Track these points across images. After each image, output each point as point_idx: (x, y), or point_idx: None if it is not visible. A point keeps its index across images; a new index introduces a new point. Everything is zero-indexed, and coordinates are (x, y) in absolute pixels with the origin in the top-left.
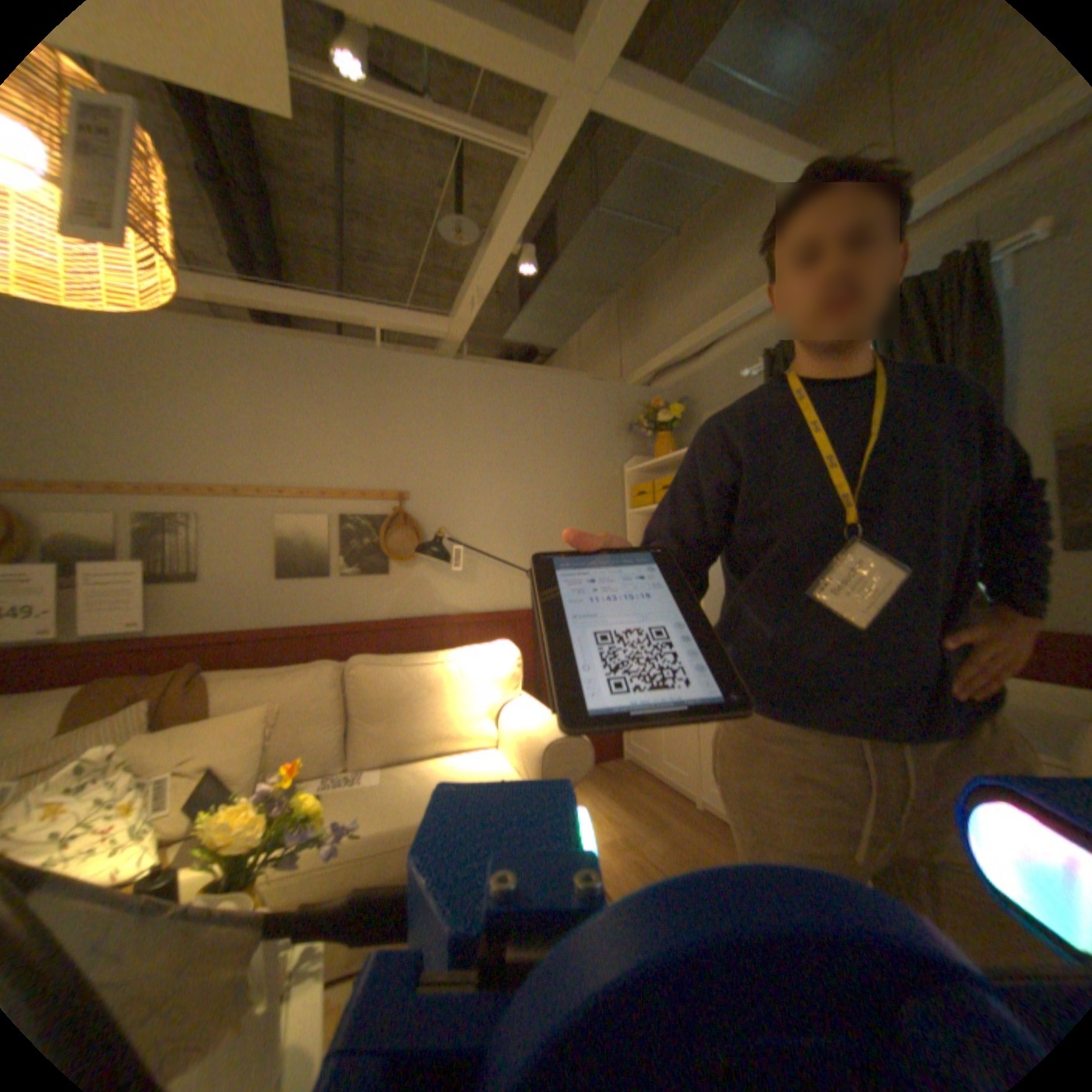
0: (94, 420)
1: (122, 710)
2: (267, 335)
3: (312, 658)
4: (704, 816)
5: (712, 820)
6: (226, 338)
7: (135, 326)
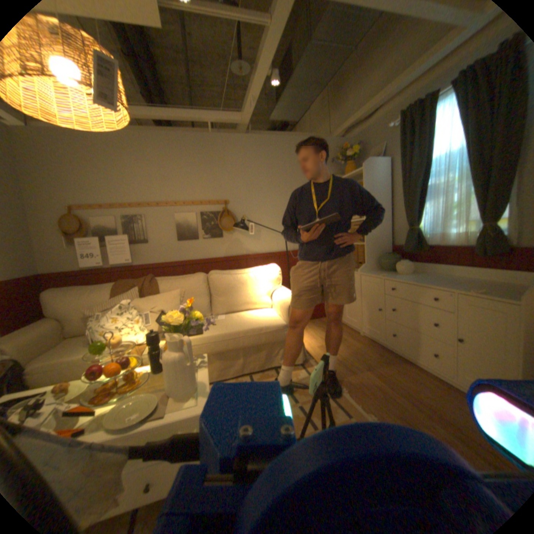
0: (100, 178)
1: (129, 290)
2: (161, 131)
3: (194, 273)
4: (363, 338)
5: (366, 339)
6: (145, 135)
7: (109, 134)
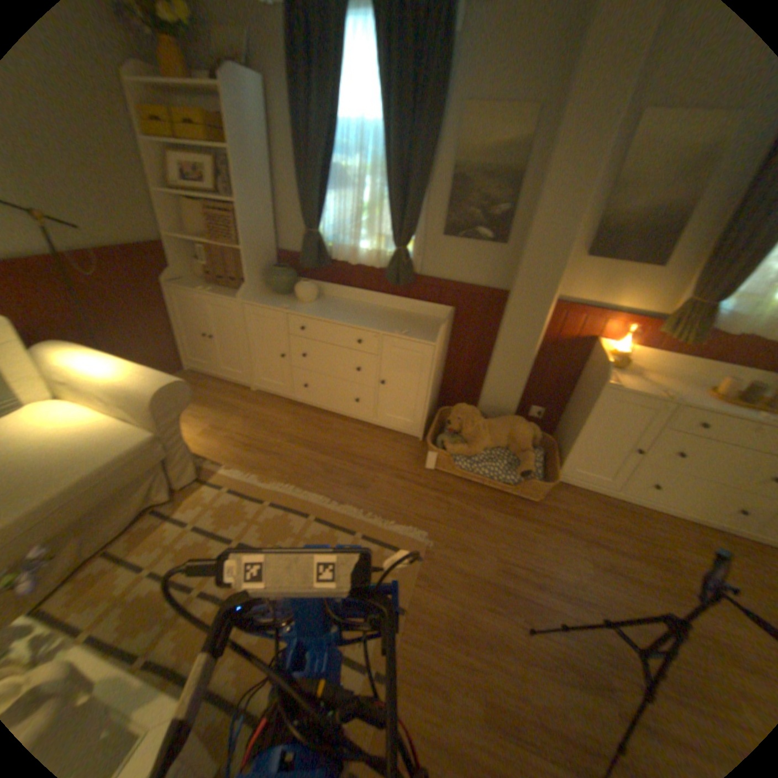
0: None
1: None
2: None
3: None
4: (257, 393)
5: (263, 395)
6: None
7: None
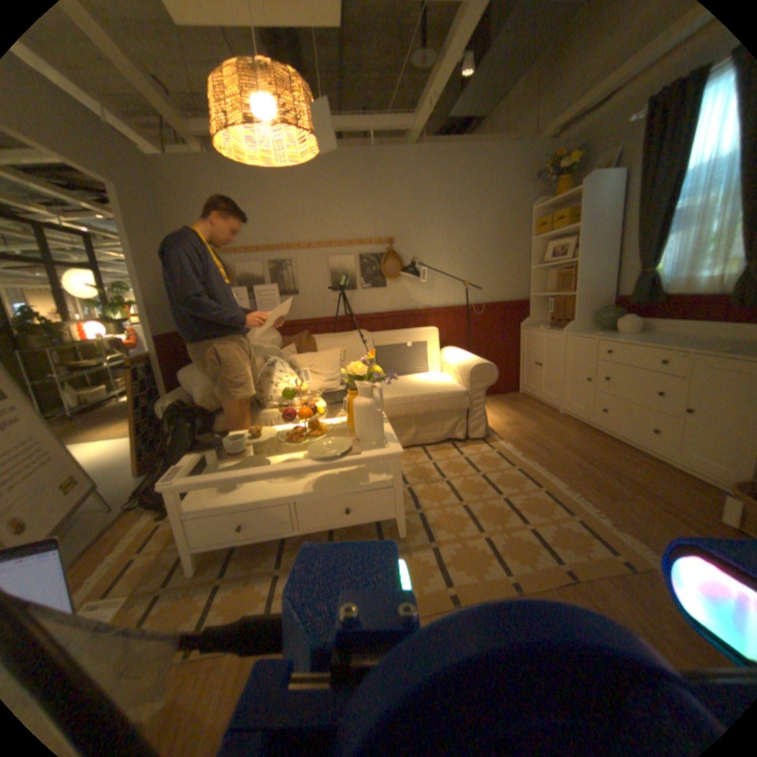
0: (244, 213)
1: (284, 348)
2: None
3: (351, 332)
4: (562, 415)
5: (566, 417)
6: None
7: None
